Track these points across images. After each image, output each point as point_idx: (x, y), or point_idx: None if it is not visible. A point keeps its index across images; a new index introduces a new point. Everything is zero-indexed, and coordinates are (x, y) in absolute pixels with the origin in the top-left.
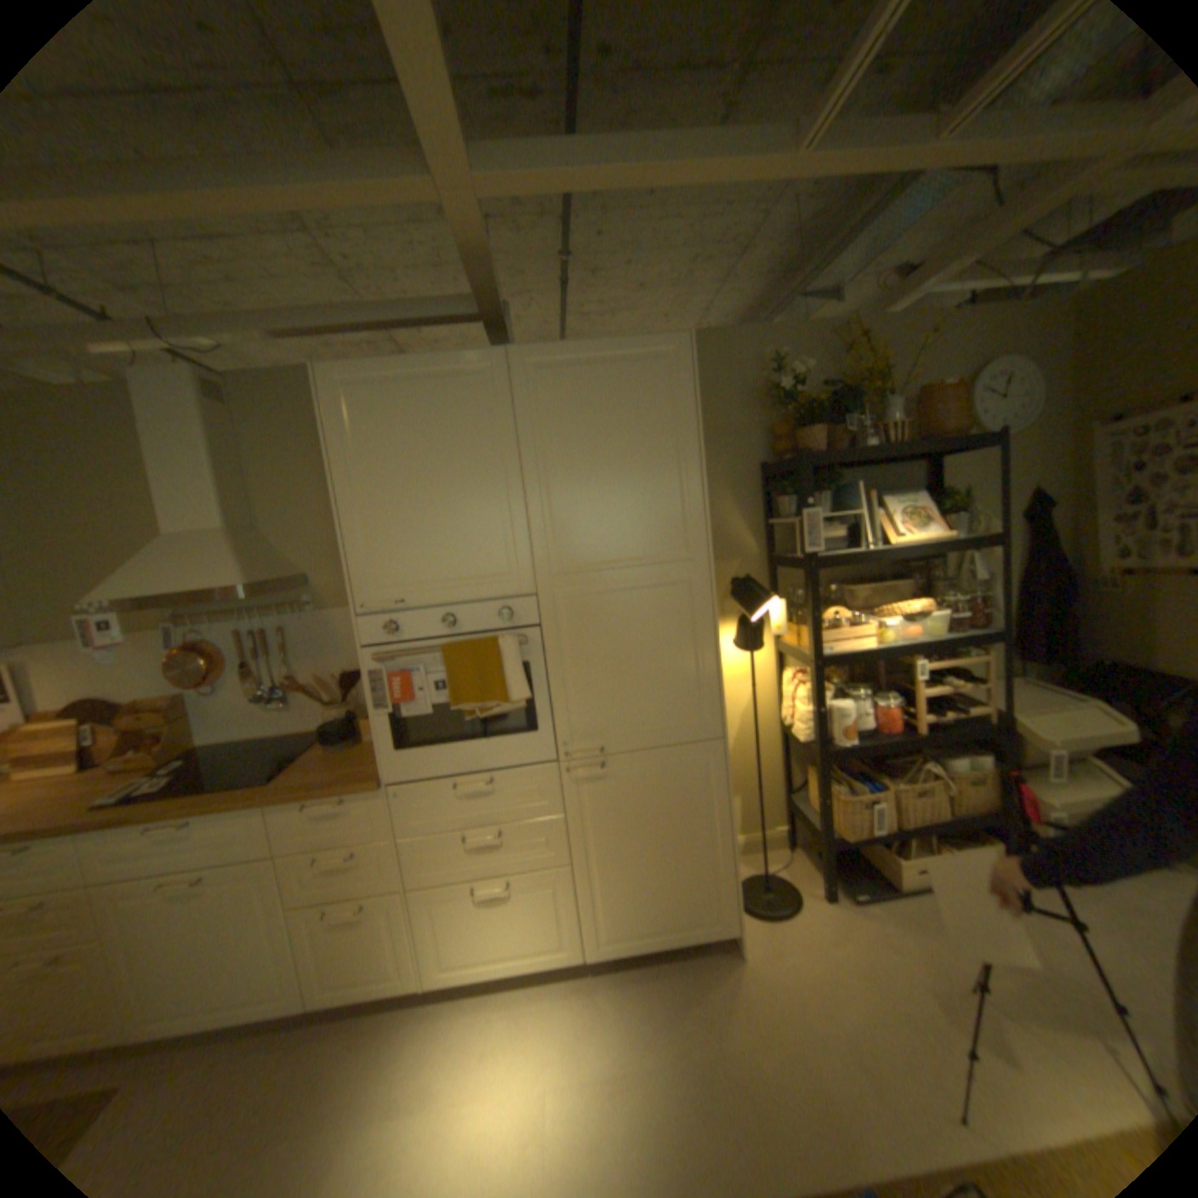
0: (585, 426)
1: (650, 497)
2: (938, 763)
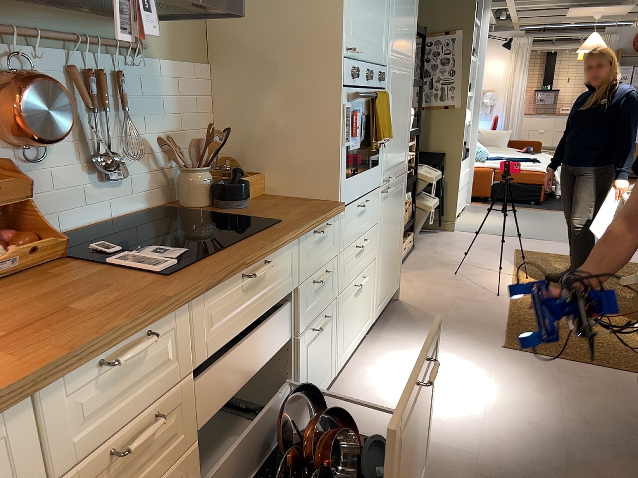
0: None
1: (409, 20)
2: None
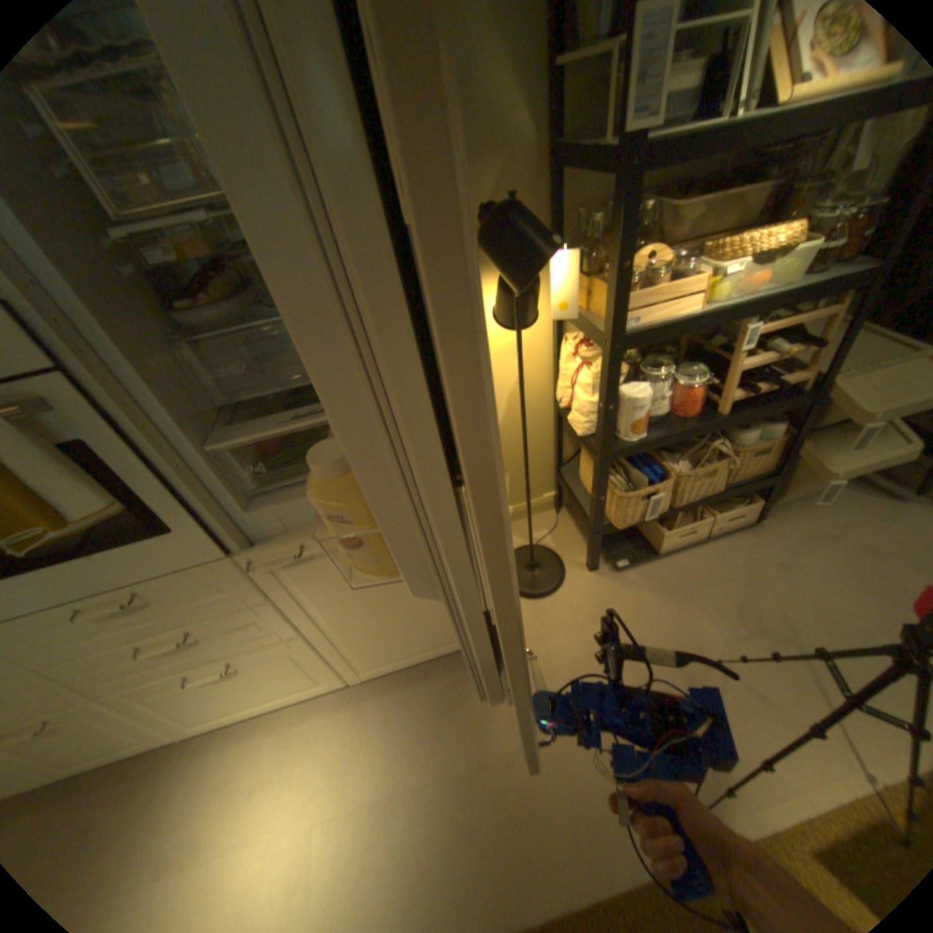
0: None
1: None
2: (724, 433)
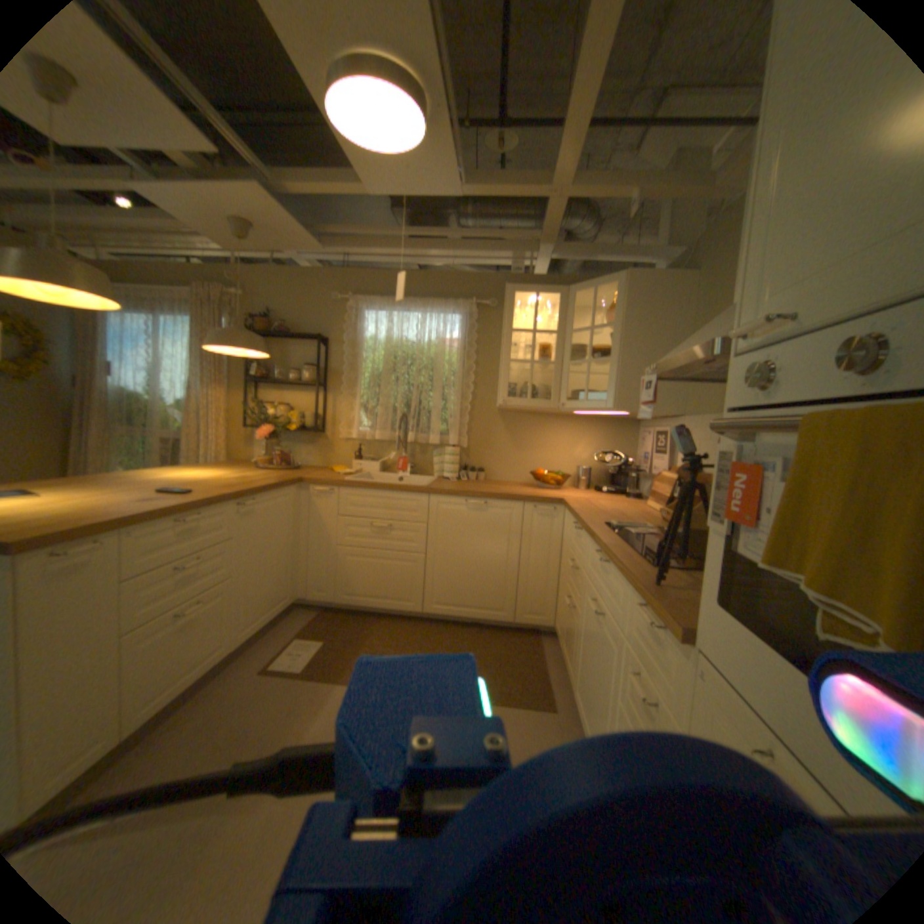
0: None
1: None
2: None
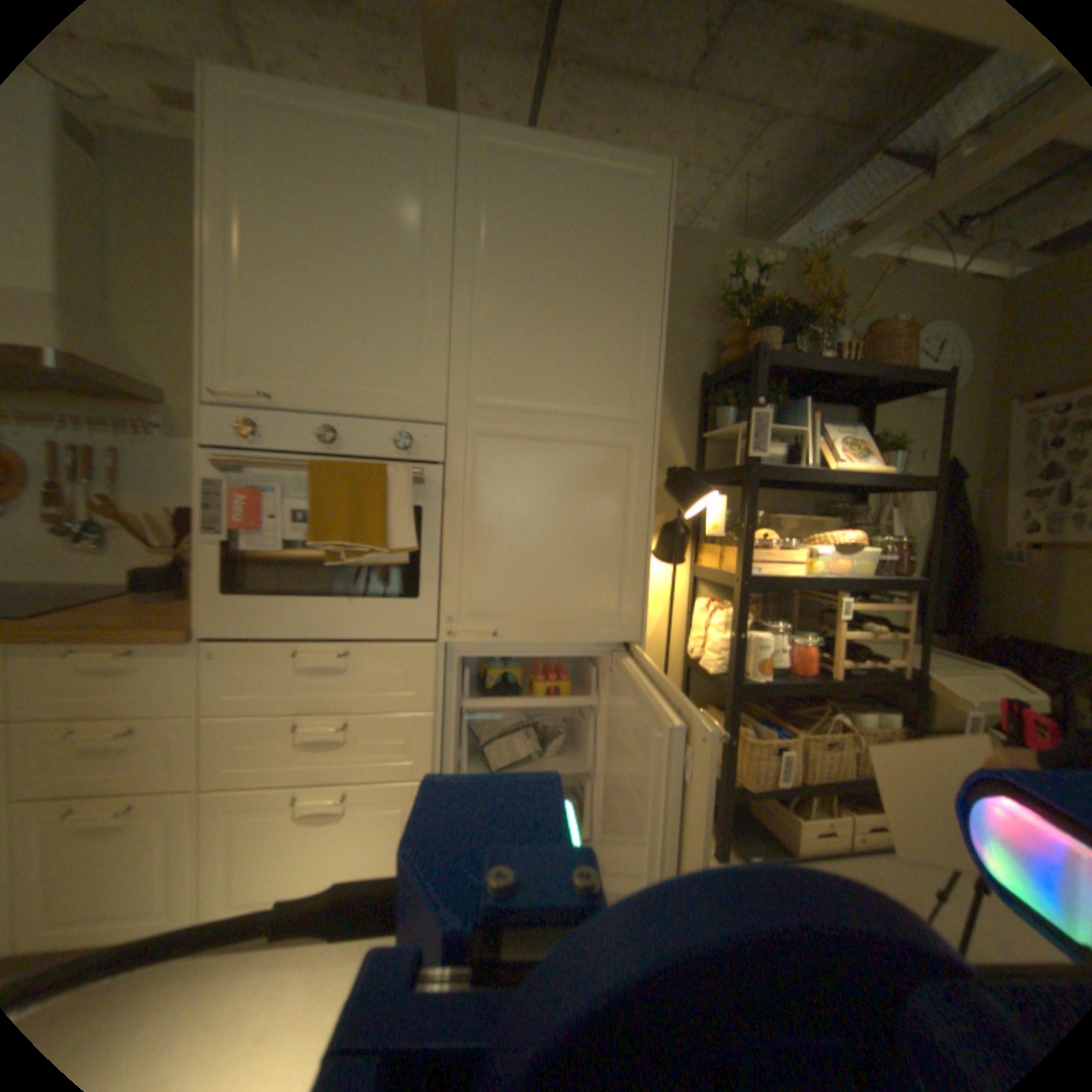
0: (539, 231)
1: (600, 335)
2: (846, 717)
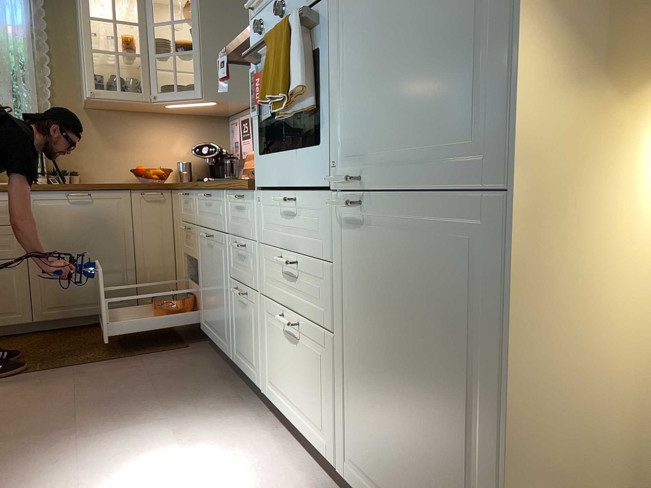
0: None
1: None
2: None
